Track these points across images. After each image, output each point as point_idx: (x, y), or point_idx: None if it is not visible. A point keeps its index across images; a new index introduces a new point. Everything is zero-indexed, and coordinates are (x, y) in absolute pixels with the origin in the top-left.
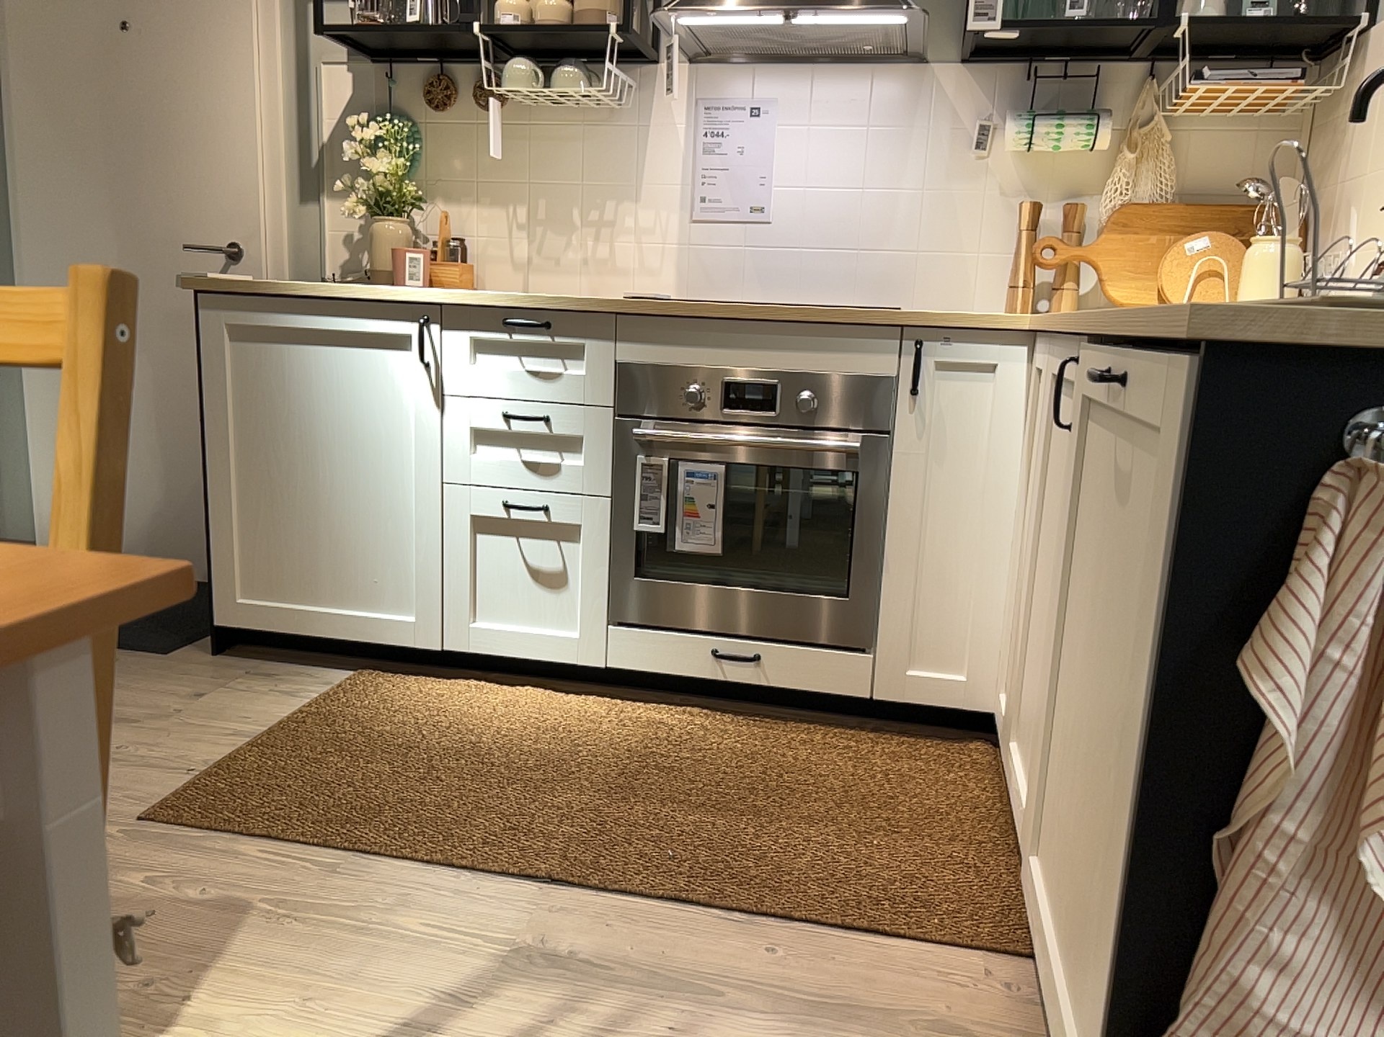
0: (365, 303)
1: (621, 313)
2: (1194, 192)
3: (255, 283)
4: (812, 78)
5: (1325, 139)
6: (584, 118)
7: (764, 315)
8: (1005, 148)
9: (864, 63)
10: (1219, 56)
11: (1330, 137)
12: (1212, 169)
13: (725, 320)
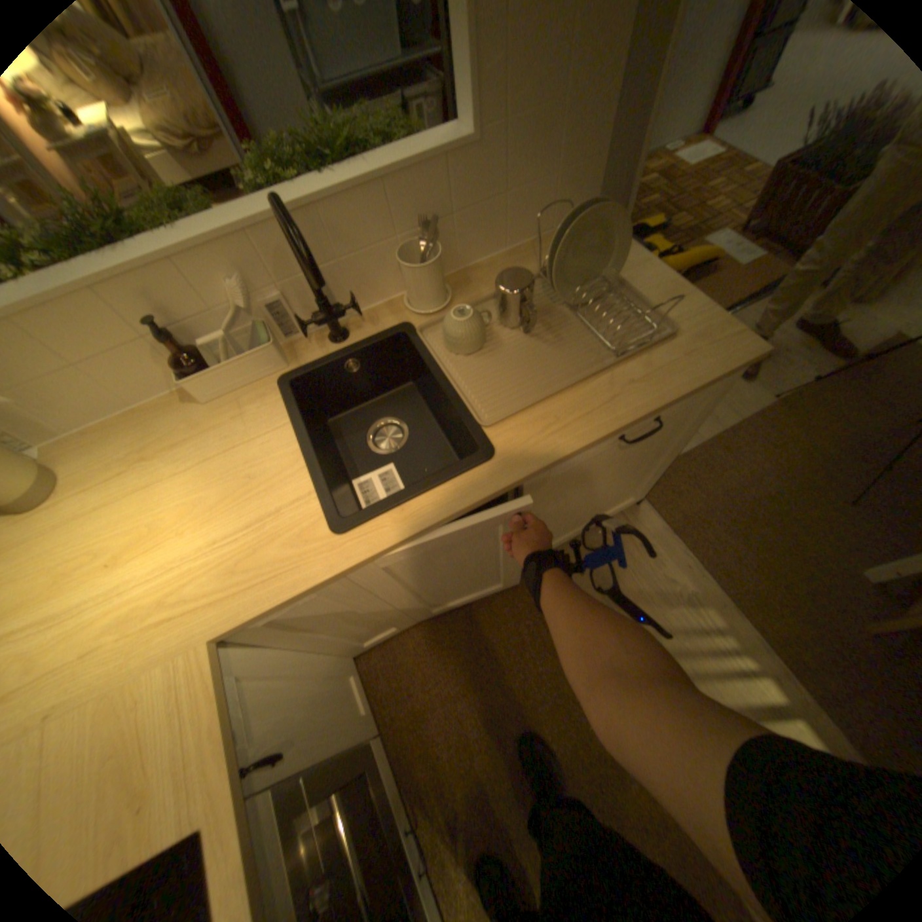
0: None
1: None
2: None
3: None
4: None
5: None
6: None
7: None
8: None
9: None
10: None
11: None
12: None
13: None
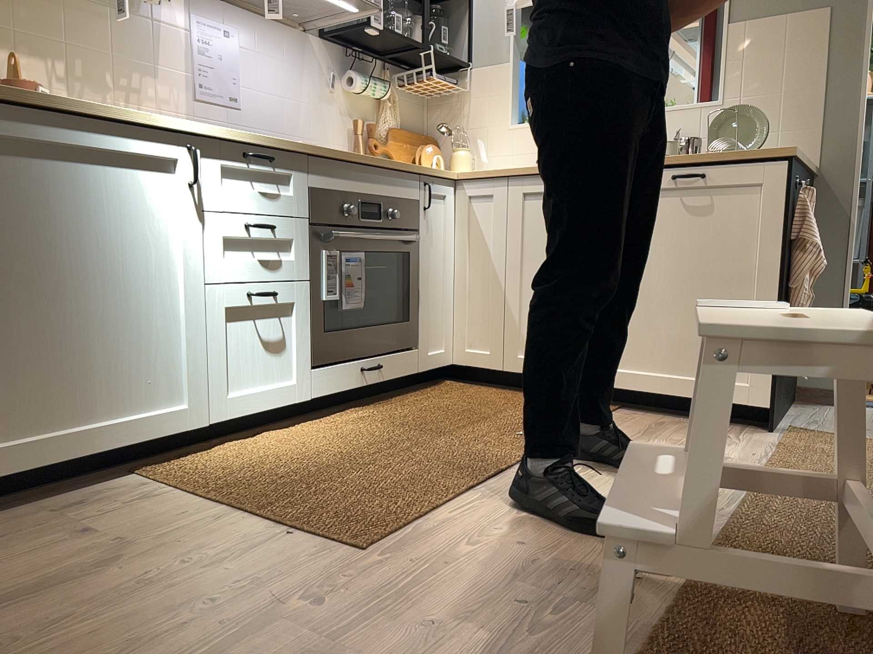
0: (140, 128)
1: (313, 154)
2: (401, 125)
3: (20, 93)
4: (258, 25)
5: (446, 110)
6: (114, 5)
7: (376, 161)
8: (355, 90)
9: (273, 24)
10: (407, 65)
11: (450, 109)
12: (404, 116)
13: (359, 164)
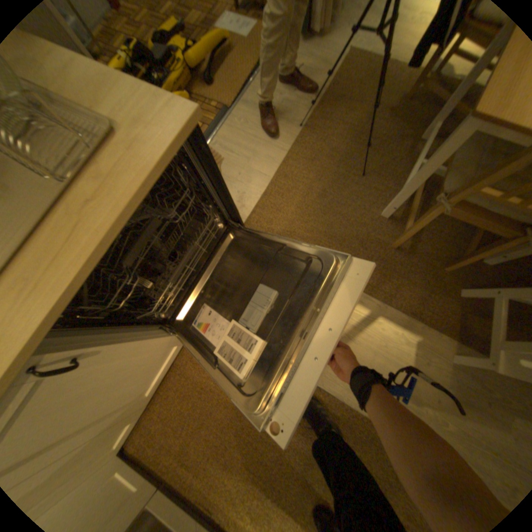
0: None
1: None
2: None
3: None
4: None
5: None
6: None
7: None
8: None
9: None
10: None
11: None
12: None
13: None
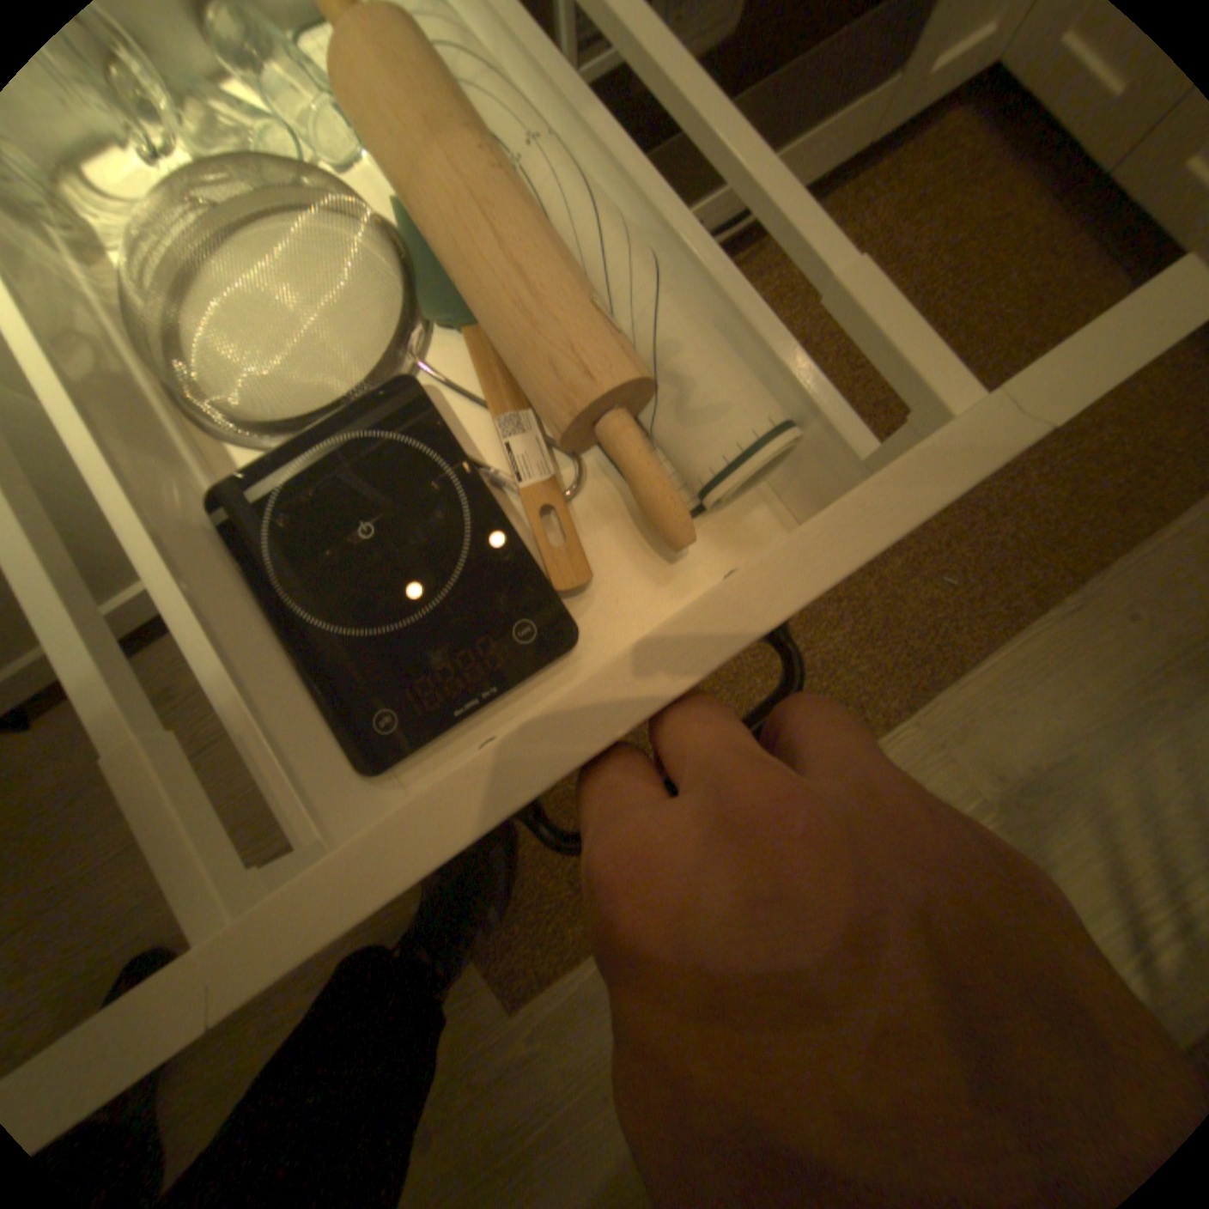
0: None
1: None
2: None
3: None
4: None
5: None
6: None
7: None
8: None
9: None
10: None
11: None
12: None
13: None
